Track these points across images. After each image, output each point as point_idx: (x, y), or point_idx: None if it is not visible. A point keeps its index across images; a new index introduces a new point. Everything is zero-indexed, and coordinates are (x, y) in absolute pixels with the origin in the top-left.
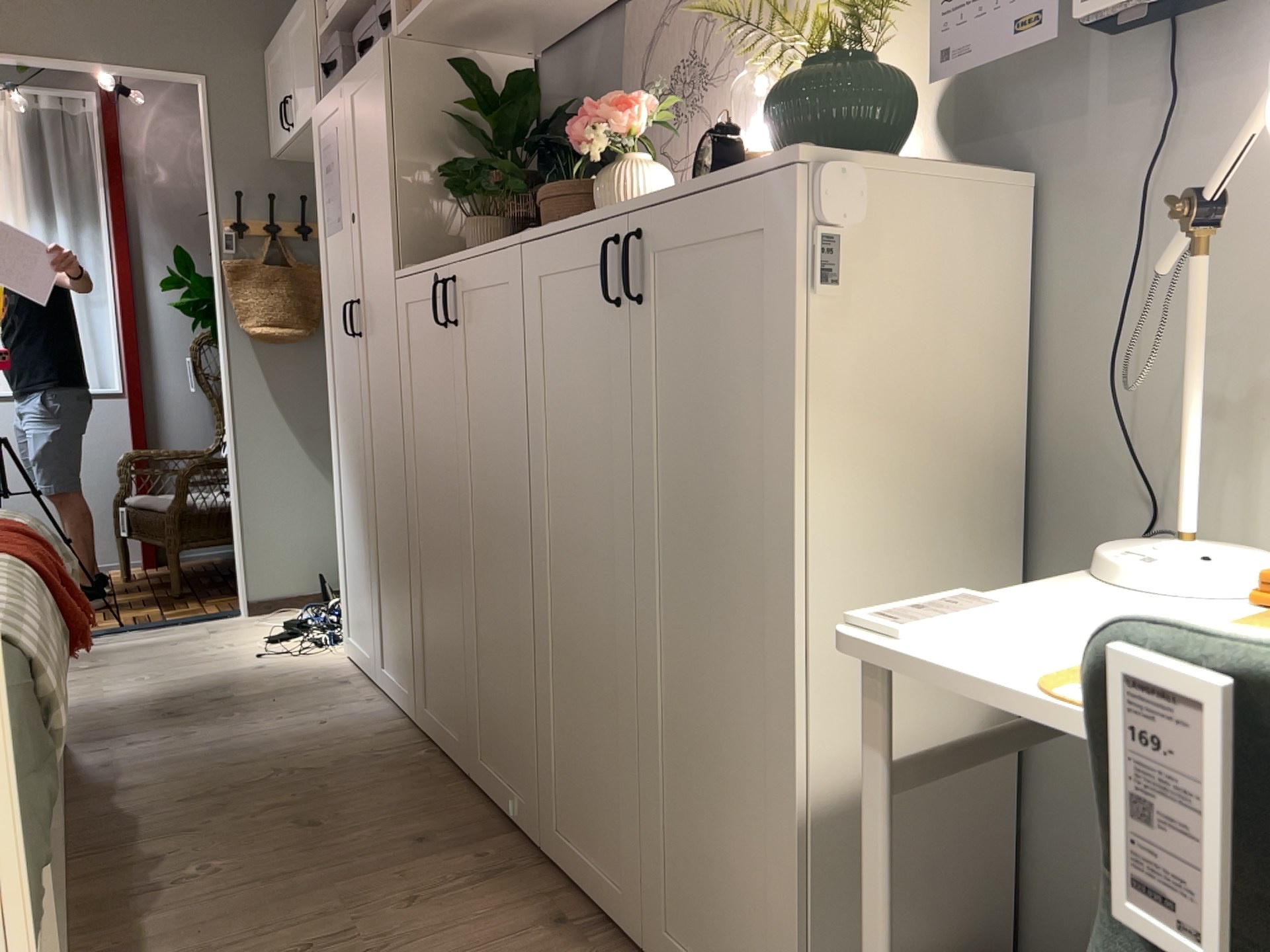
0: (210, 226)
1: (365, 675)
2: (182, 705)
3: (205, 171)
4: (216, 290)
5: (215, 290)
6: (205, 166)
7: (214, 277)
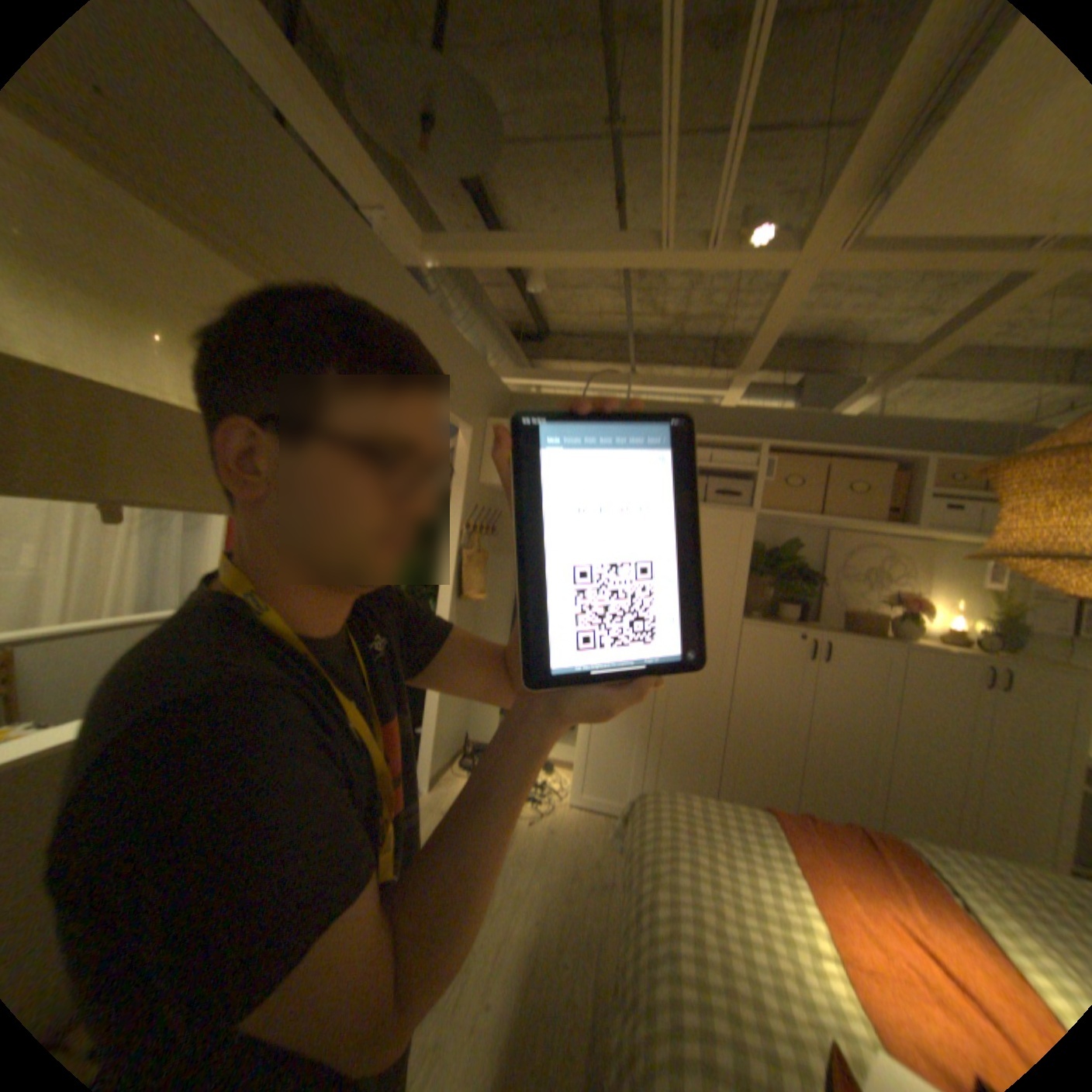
0: (447, 523)
1: (610, 817)
2: (591, 879)
3: (451, 487)
4: (448, 568)
5: (443, 567)
6: (452, 483)
7: (444, 558)
